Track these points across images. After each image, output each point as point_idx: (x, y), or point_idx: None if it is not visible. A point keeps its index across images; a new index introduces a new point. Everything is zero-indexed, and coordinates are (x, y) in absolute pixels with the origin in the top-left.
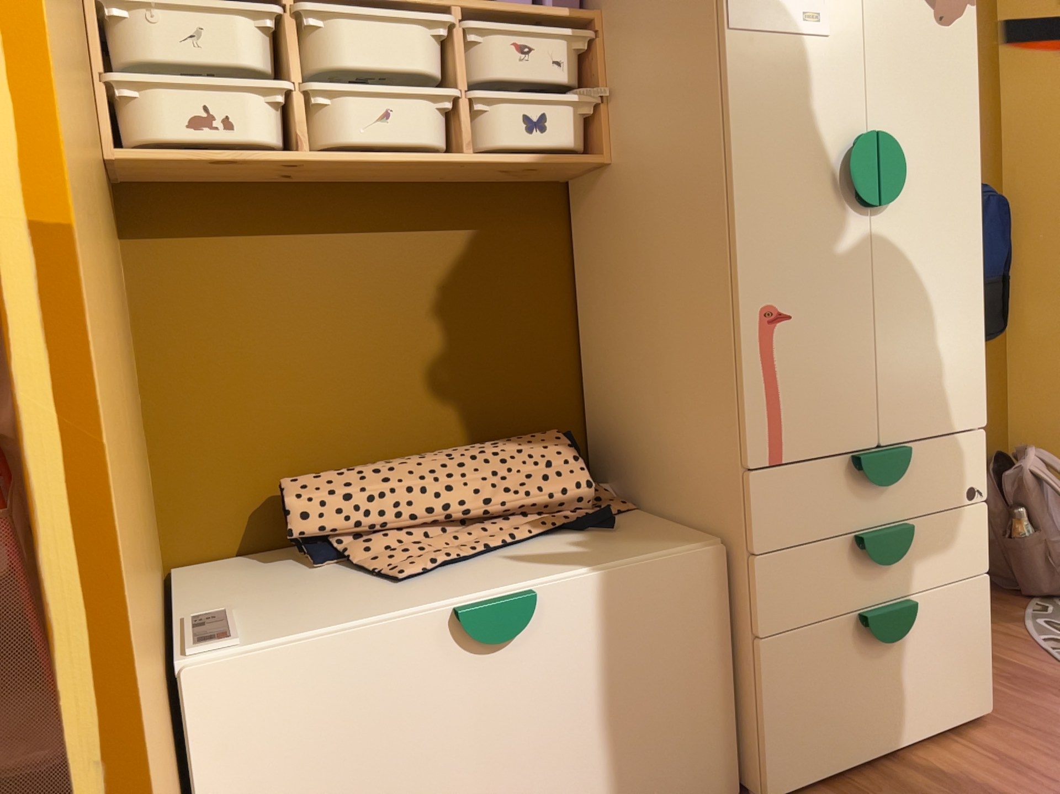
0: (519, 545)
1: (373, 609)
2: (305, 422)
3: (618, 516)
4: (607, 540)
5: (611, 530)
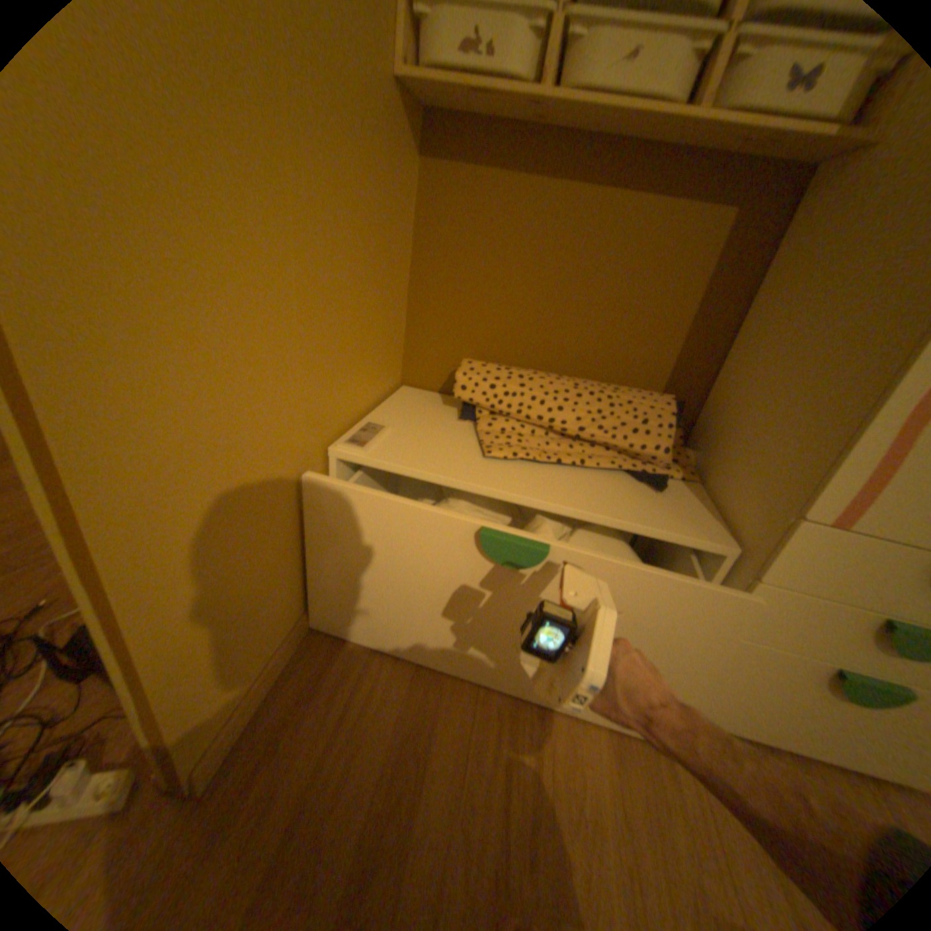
0: (583, 468)
1: (453, 466)
2: (499, 326)
3: (676, 481)
4: (647, 497)
5: (658, 491)
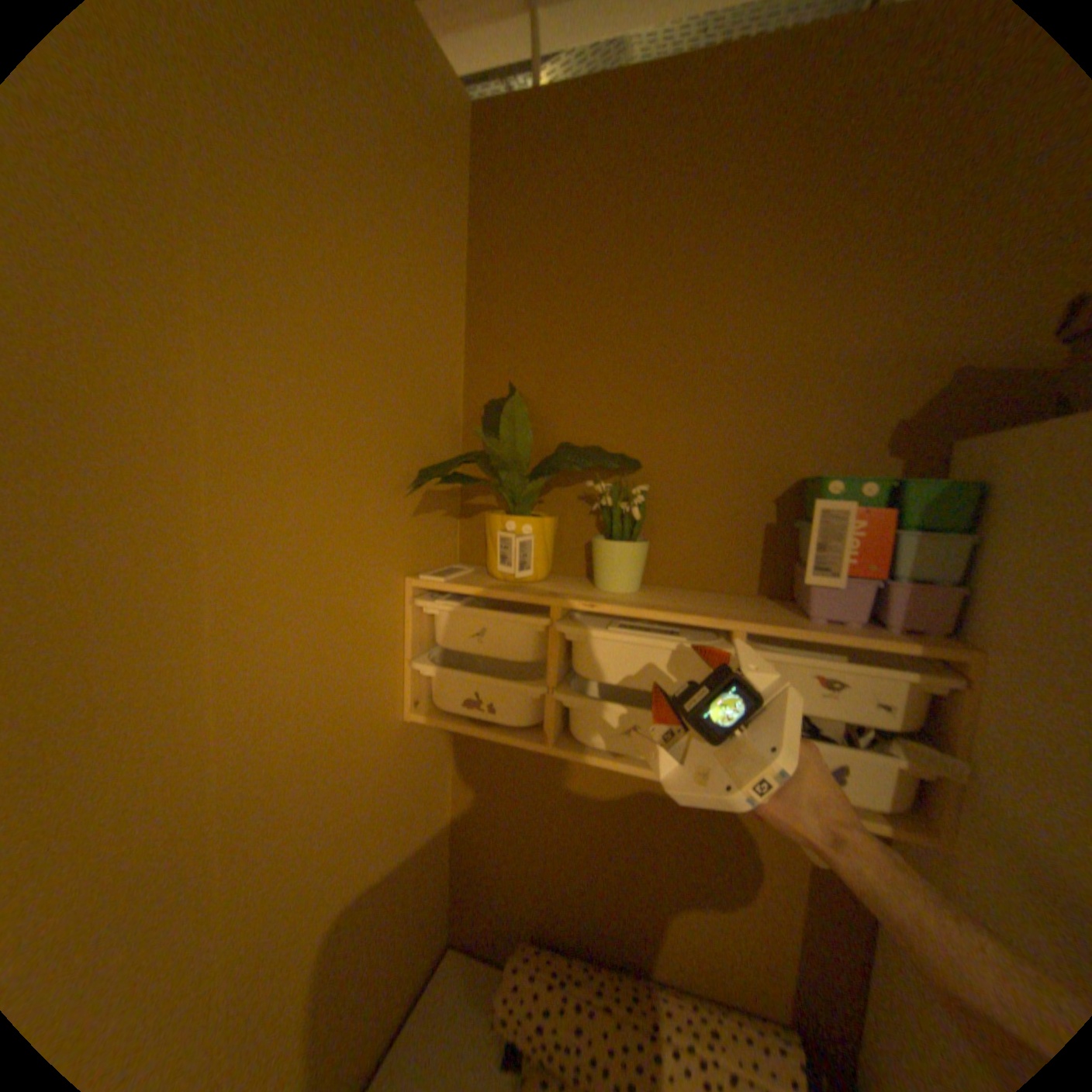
0: None
1: None
2: (557, 893)
3: None
4: None
5: None
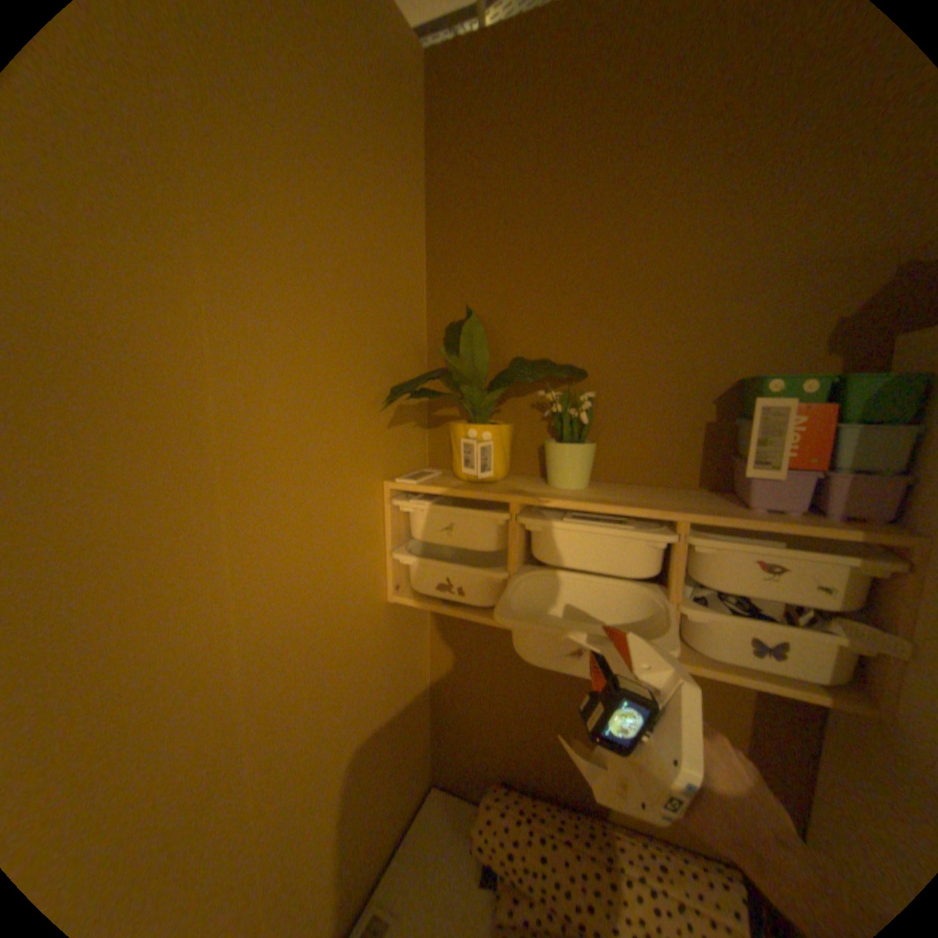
0: None
1: None
2: (522, 746)
3: None
4: None
5: None
